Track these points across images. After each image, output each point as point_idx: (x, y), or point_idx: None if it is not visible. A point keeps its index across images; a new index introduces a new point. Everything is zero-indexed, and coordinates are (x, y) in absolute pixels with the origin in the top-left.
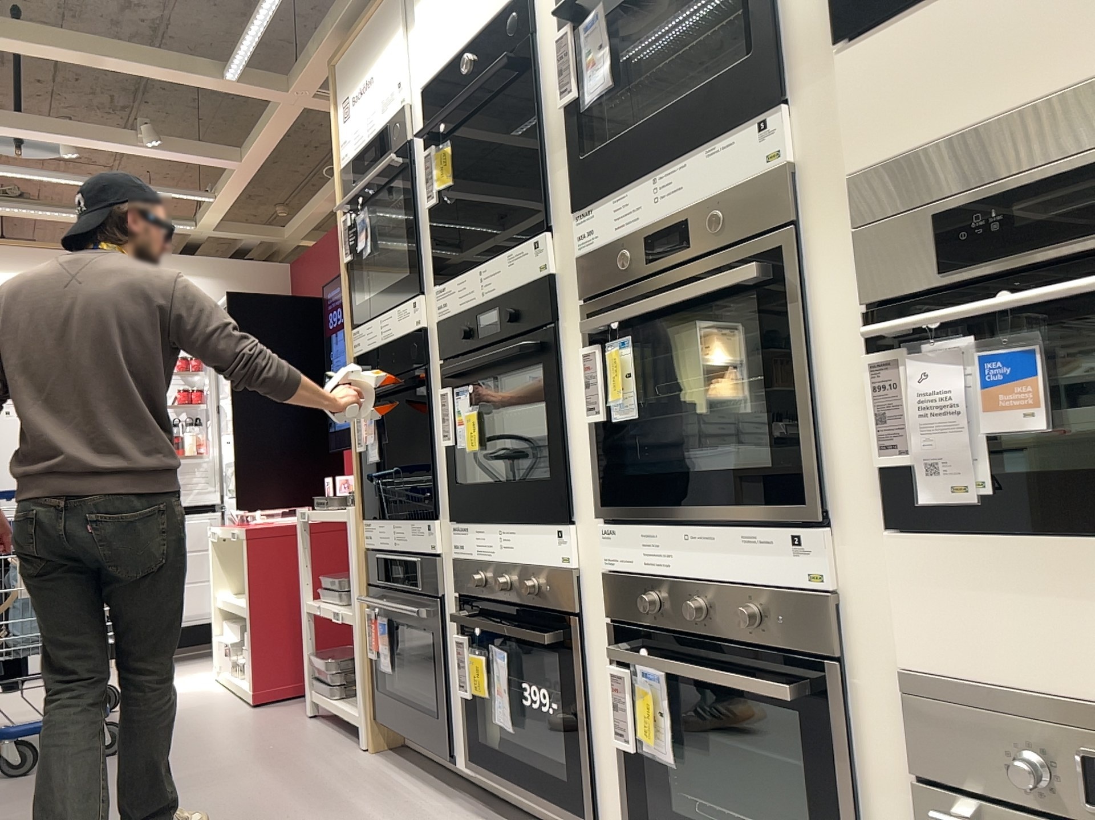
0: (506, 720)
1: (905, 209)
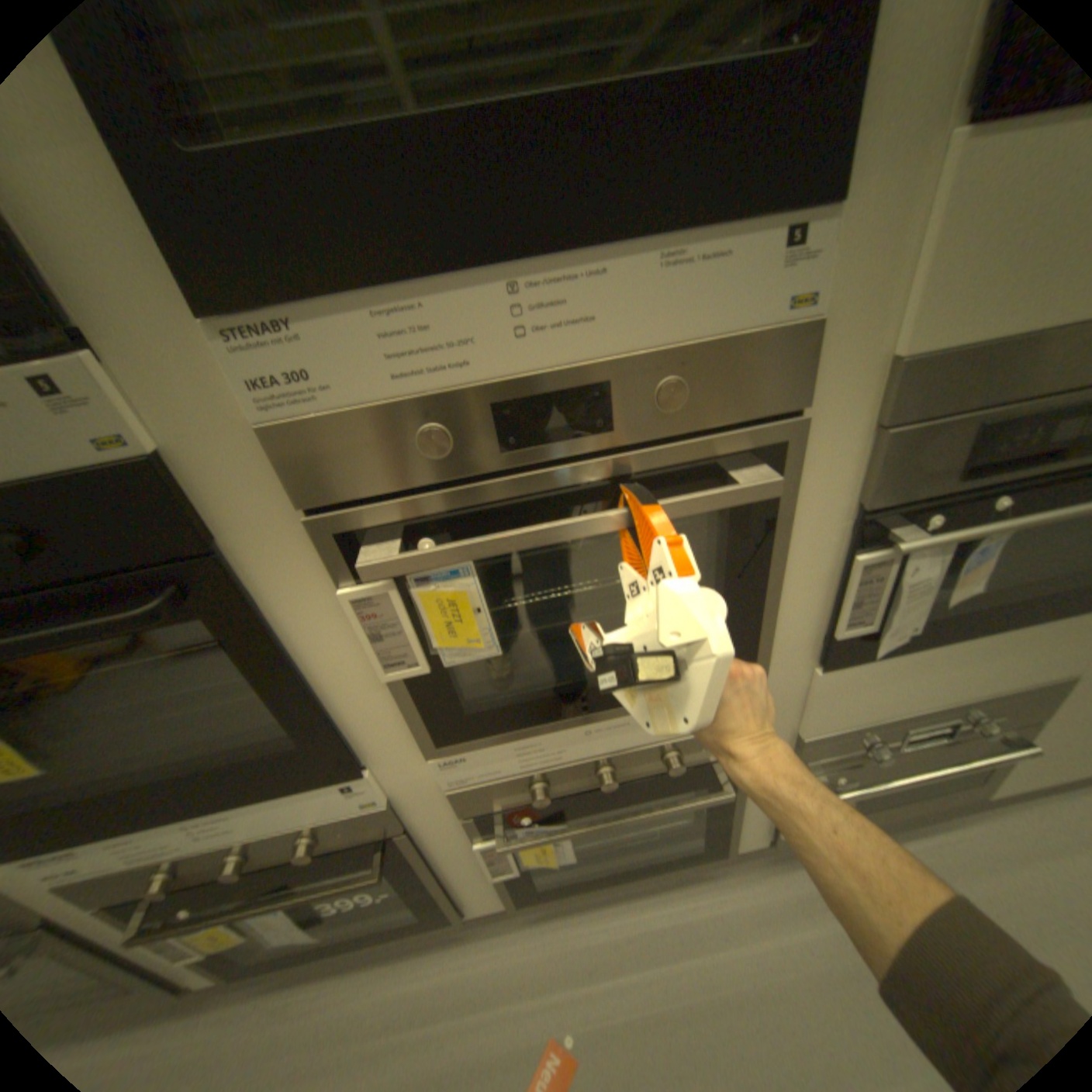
0: (298, 940)
1: (956, 409)
